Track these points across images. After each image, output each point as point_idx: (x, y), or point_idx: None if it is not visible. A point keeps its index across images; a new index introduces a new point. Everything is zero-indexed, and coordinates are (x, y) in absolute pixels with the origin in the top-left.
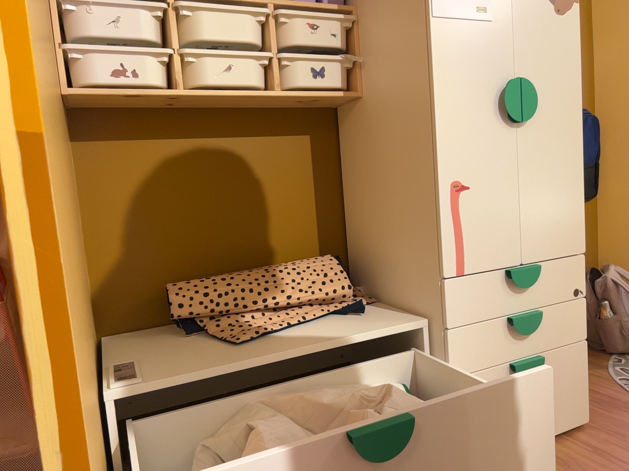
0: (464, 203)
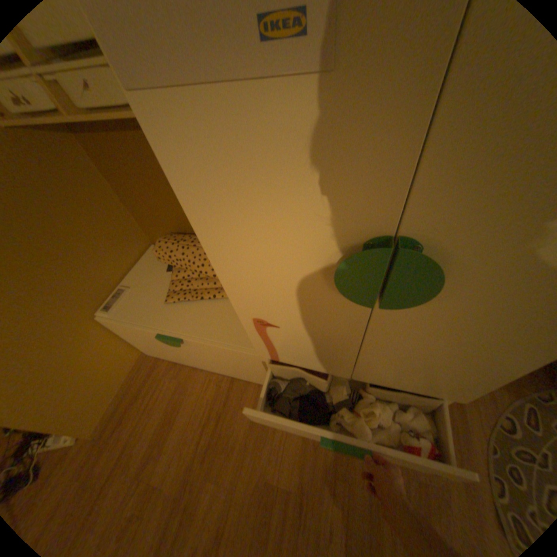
0: (272, 331)
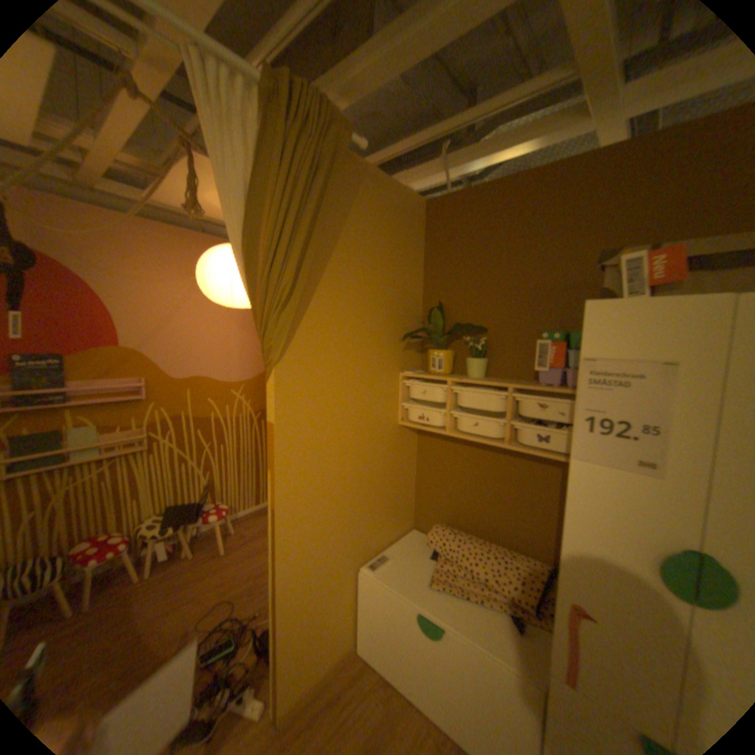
0: (584, 628)
